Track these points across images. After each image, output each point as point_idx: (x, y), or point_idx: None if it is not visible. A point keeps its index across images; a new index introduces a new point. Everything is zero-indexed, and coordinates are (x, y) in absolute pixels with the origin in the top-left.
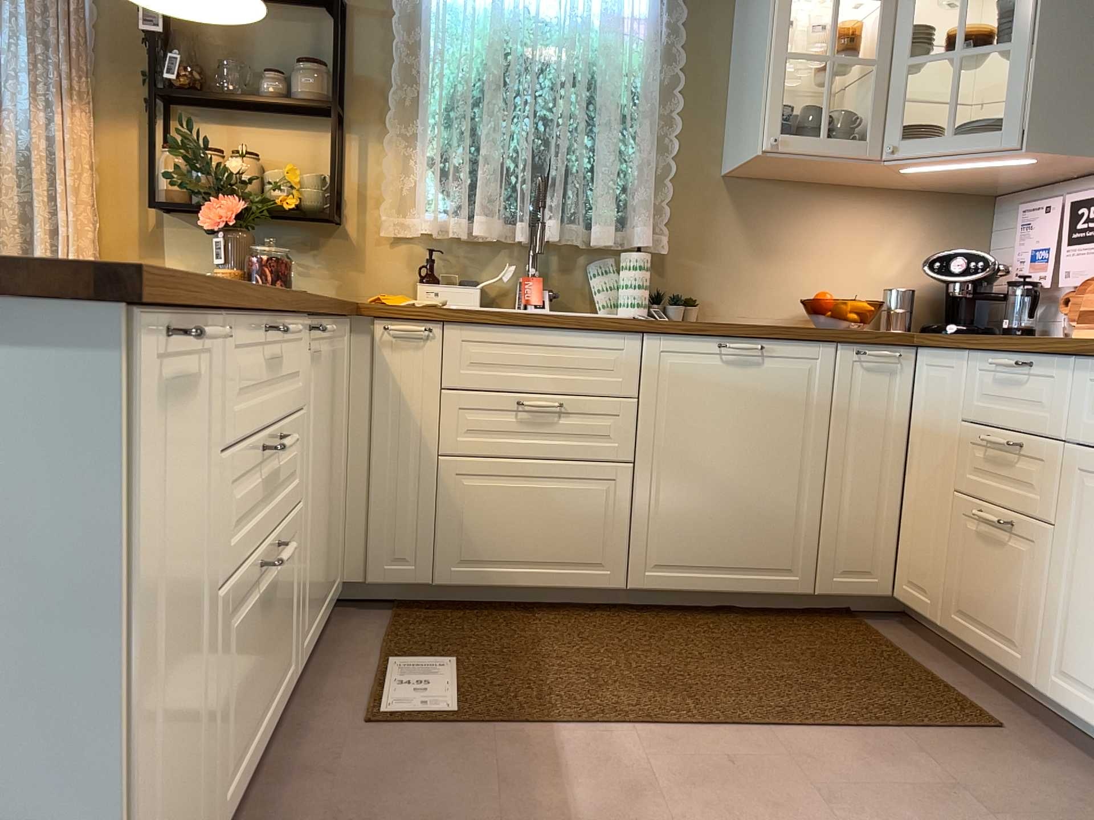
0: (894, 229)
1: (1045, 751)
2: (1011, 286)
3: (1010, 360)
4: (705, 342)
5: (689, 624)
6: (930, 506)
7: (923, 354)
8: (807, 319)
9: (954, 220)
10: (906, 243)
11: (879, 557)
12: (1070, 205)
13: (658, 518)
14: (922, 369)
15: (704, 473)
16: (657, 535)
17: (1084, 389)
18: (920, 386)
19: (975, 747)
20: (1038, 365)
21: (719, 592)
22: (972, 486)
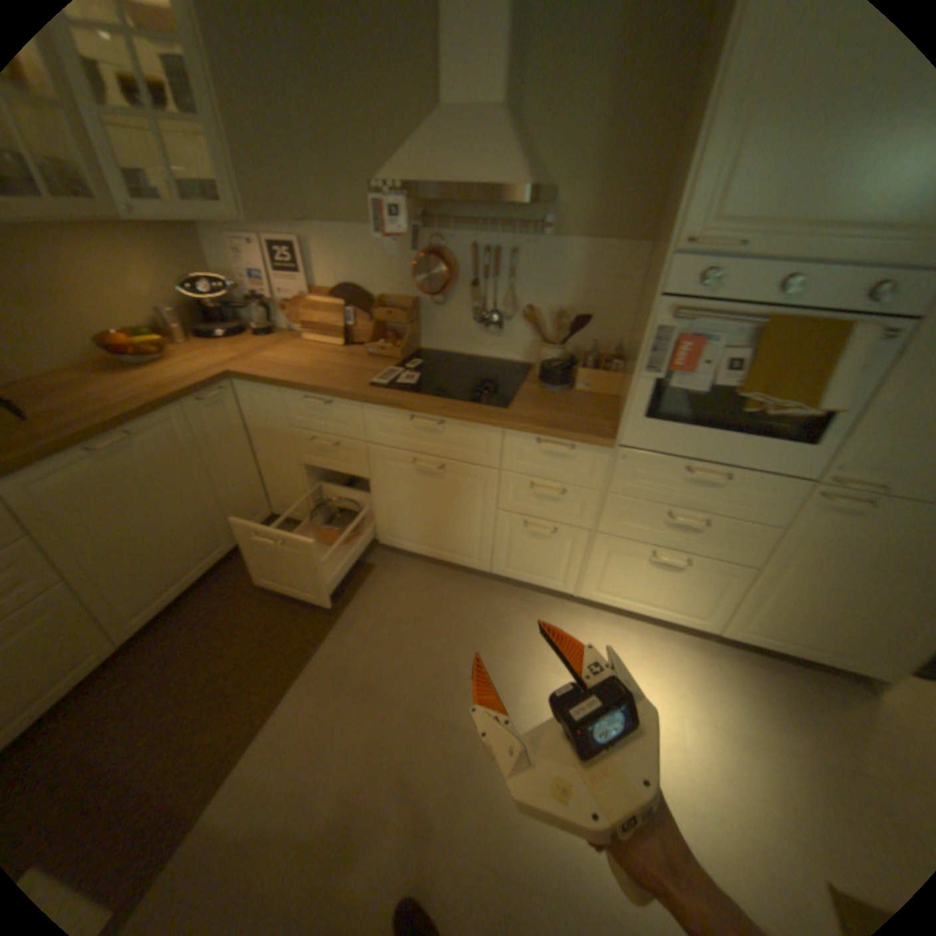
0: (128, 255)
1: (392, 566)
2: (235, 292)
3: (312, 397)
4: (63, 457)
5: (174, 626)
6: (279, 471)
7: (234, 384)
8: (96, 351)
9: (169, 239)
10: (143, 265)
11: (257, 502)
12: (262, 243)
13: (109, 595)
14: (237, 393)
15: (126, 542)
16: (115, 604)
17: (368, 418)
18: (240, 403)
19: (374, 588)
20: (334, 402)
21: (180, 592)
22: (307, 461)
